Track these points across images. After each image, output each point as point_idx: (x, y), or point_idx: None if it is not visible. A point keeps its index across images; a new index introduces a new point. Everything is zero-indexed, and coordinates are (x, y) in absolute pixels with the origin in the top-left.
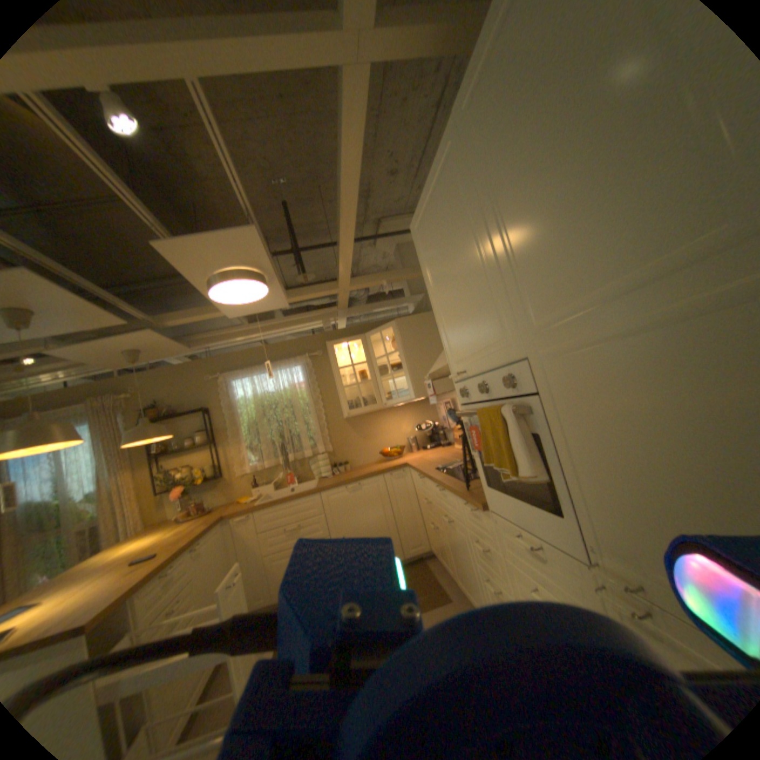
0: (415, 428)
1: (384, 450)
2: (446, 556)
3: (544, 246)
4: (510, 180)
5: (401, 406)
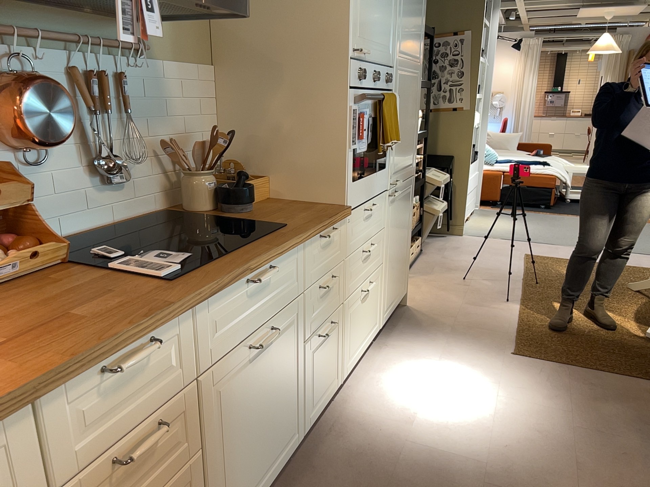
0: None
1: None
2: None
3: (407, 25)
4: None
5: None
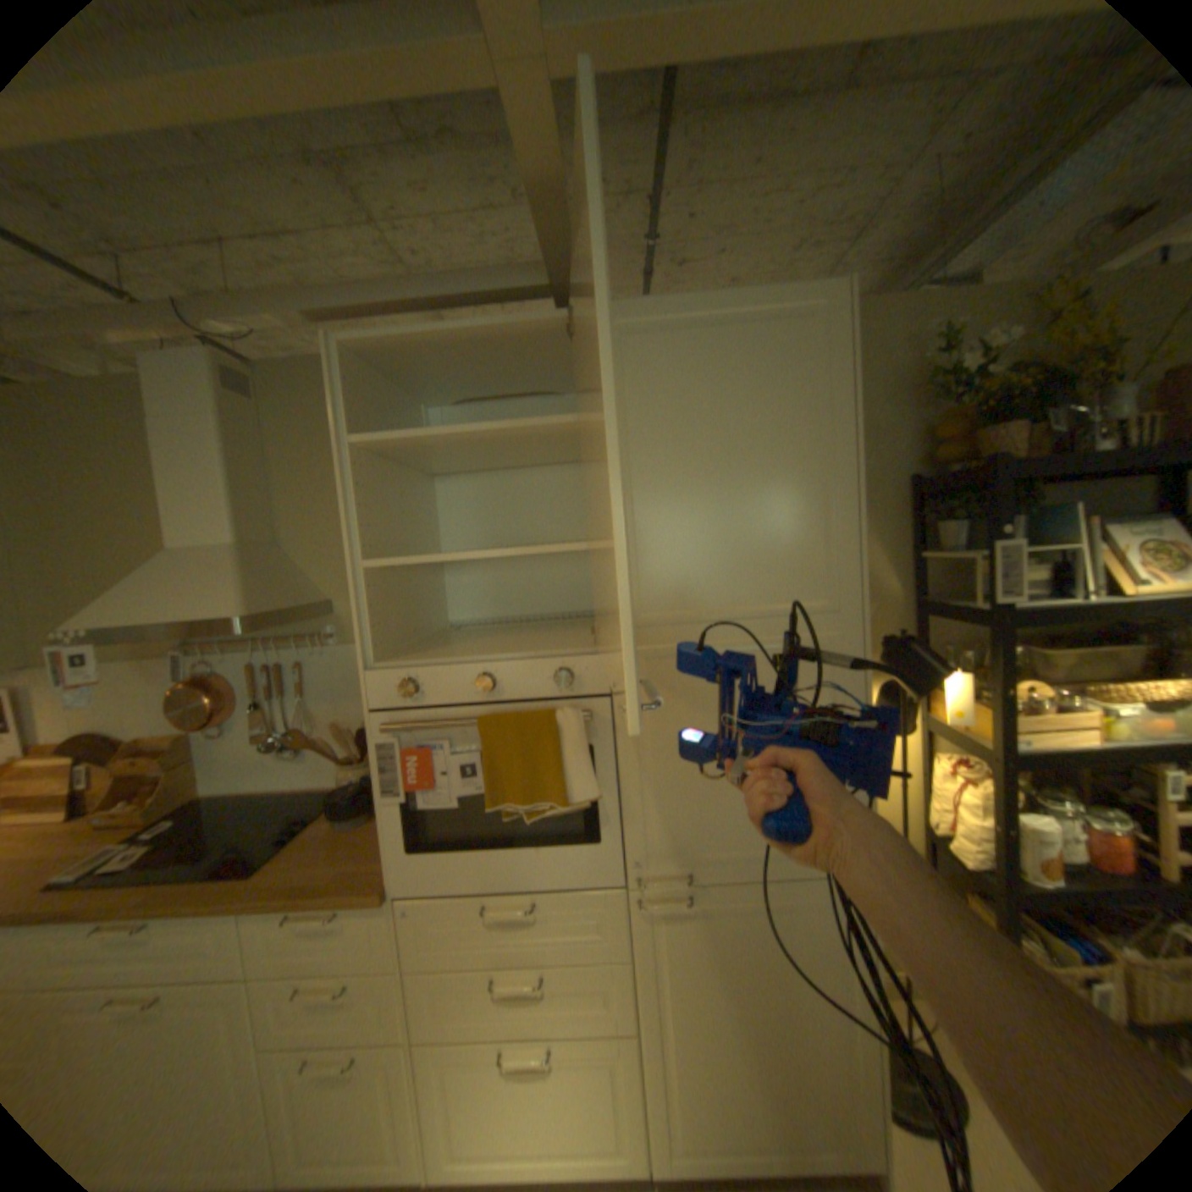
0: None
1: None
2: None
3: (687, 547)
4: (664, 461)
5: None
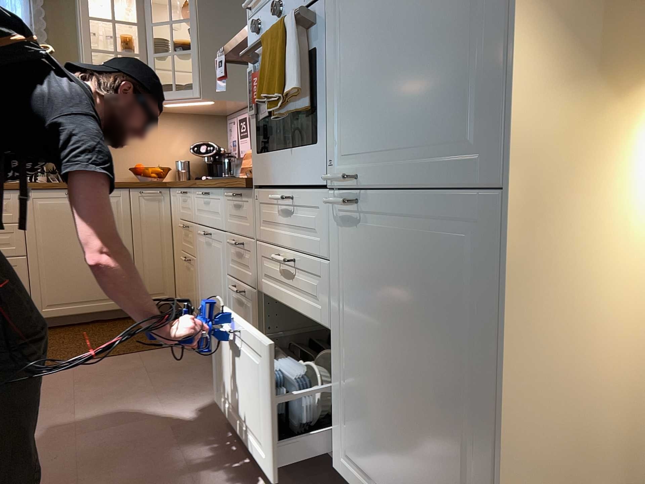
0: (192, 151)
1: (138, 169)
2: (194, 293)
3: None
4: None
5: (177, 114)
